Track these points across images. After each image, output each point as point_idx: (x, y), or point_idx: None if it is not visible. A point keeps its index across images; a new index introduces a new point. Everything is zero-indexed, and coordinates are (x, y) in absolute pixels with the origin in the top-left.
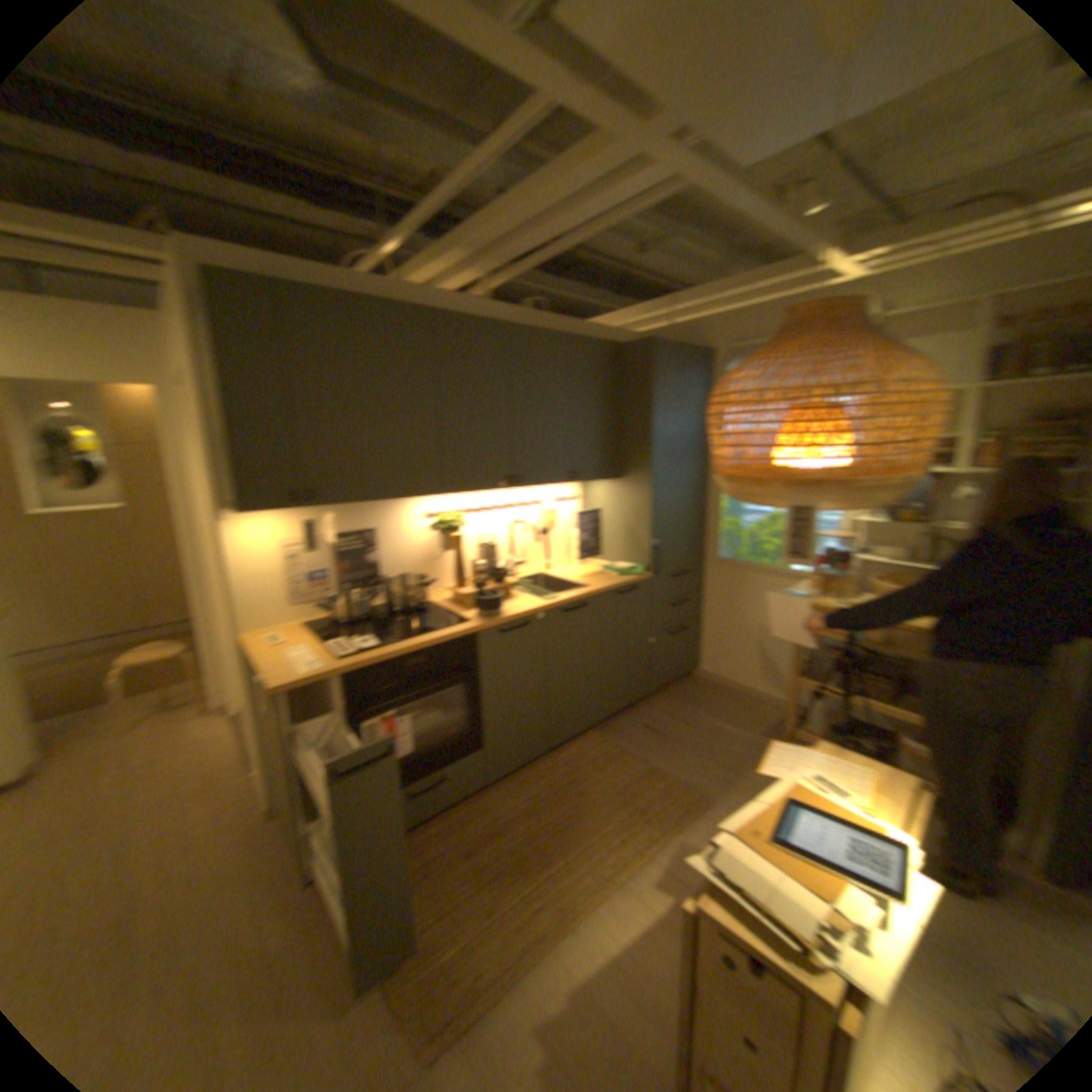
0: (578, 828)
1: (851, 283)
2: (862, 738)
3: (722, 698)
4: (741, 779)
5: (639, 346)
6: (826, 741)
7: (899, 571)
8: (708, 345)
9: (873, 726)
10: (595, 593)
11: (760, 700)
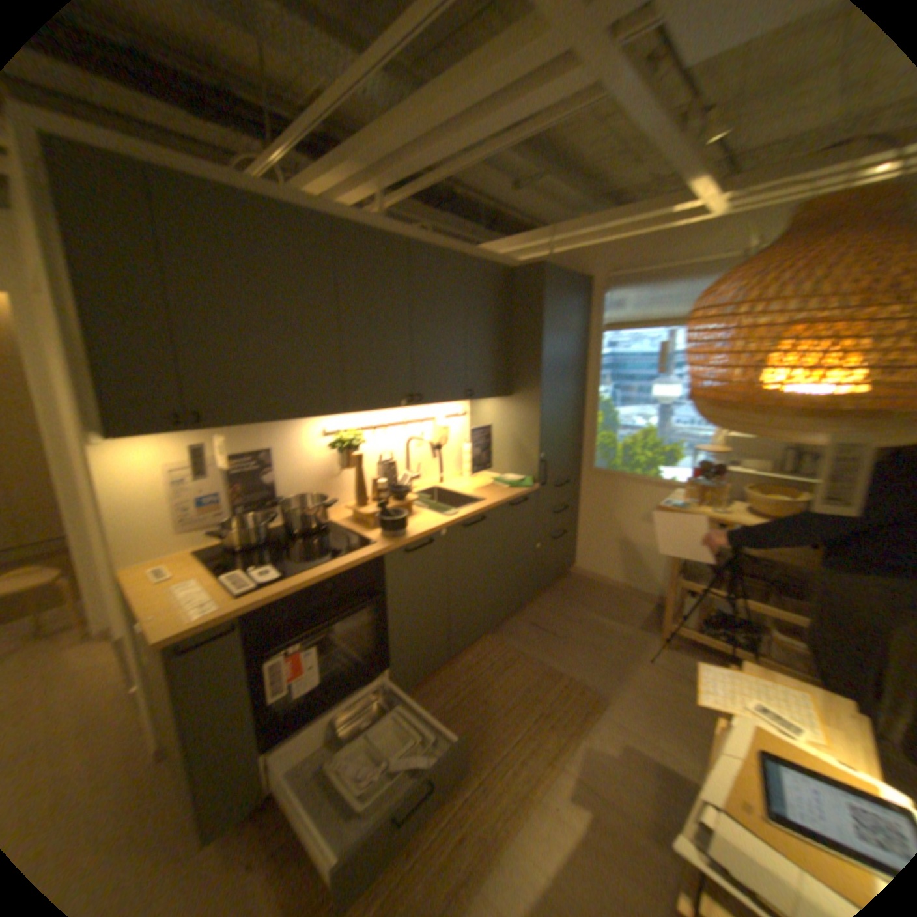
0: (490, 739)
1: (728, 217)
2: (733, 630)
3: (600, 593)
4: (631, 674)
5: (533, 269)
6: (702, 634)
7: (765, 480)
8: (590, 273)
9: (737, 617)
10: (494, 505)
11: (633, 593)
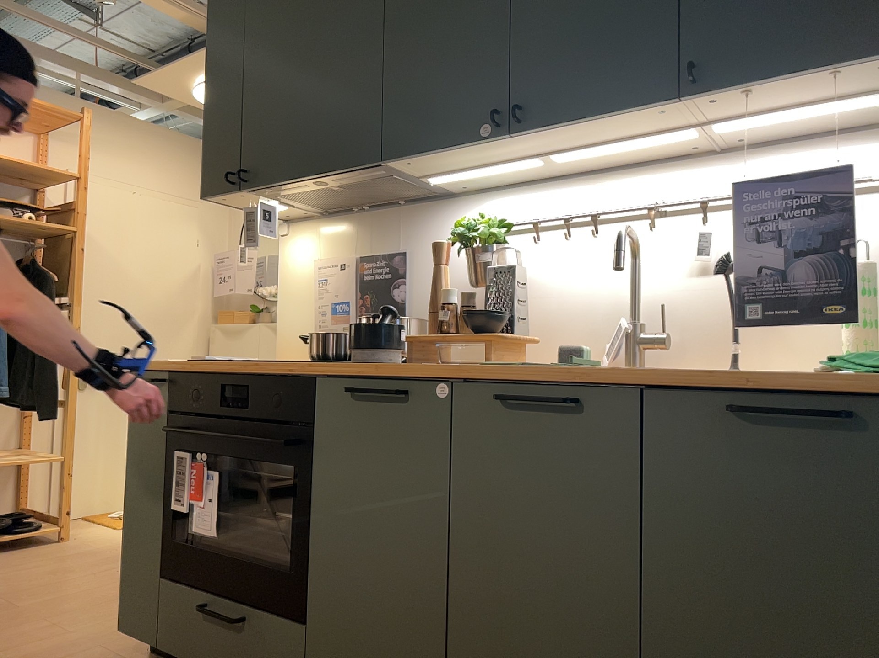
0: None
1: None
2: None
3: None
4: None
5: None
6: None
7: None
8: None
9: None
10: (628, 379)
11: None
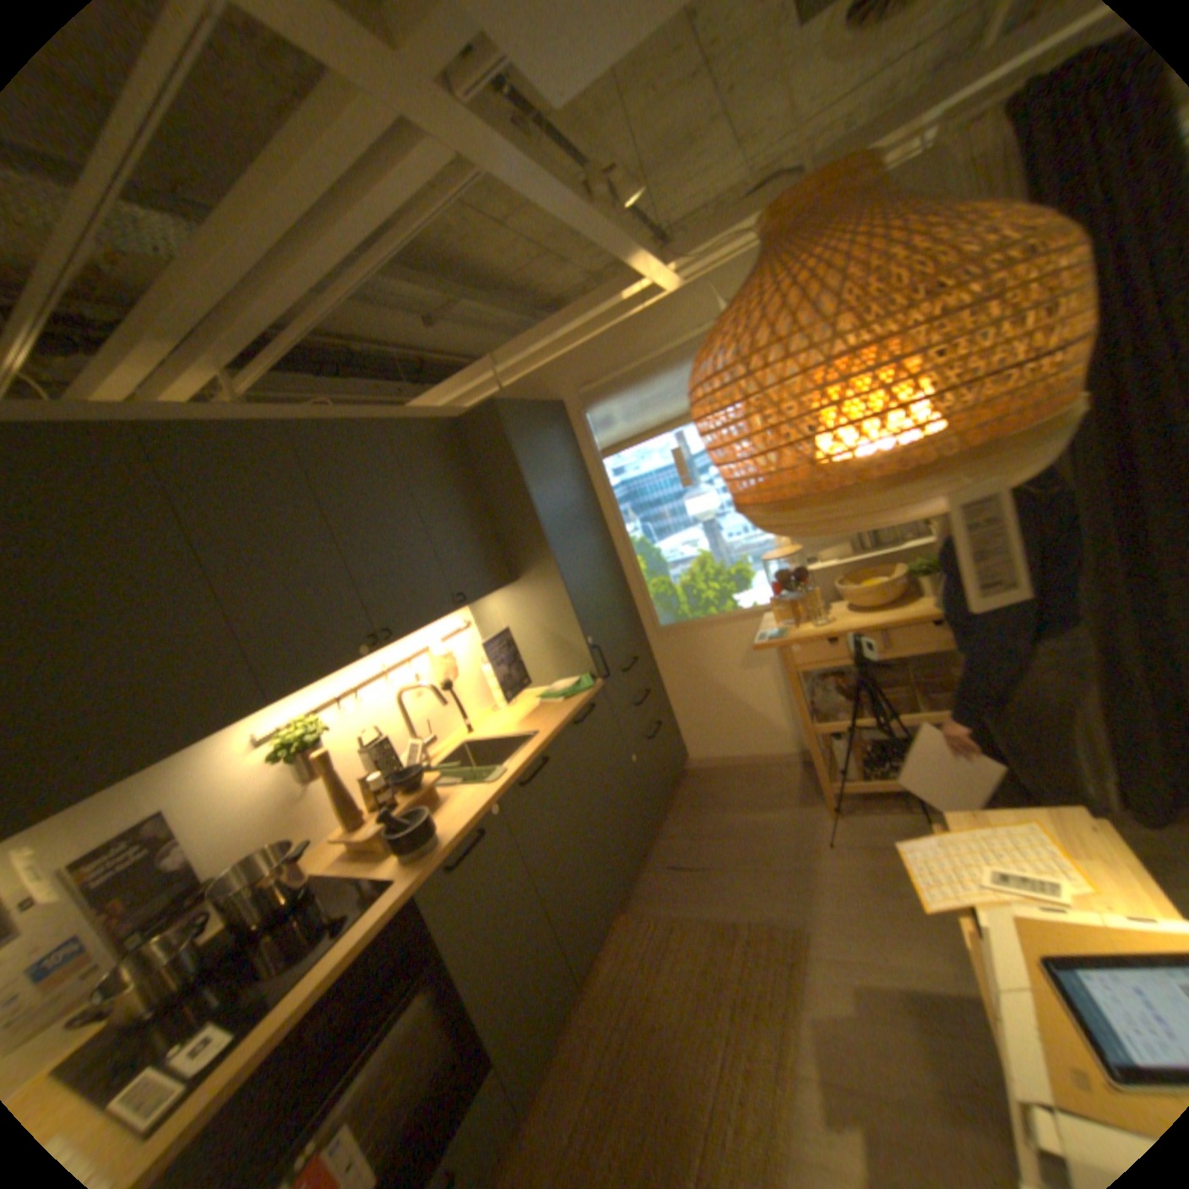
0: (680, 1090)
1: (683, 291)
2: (897, 758)
3: (732, 782)
4: (815, 877)
5: (483, 413)
6: (868, 780)
7: (850, 567)
8: (557, 397)
9: (893, 738)
10: (553, 736)
11: (769, 763)
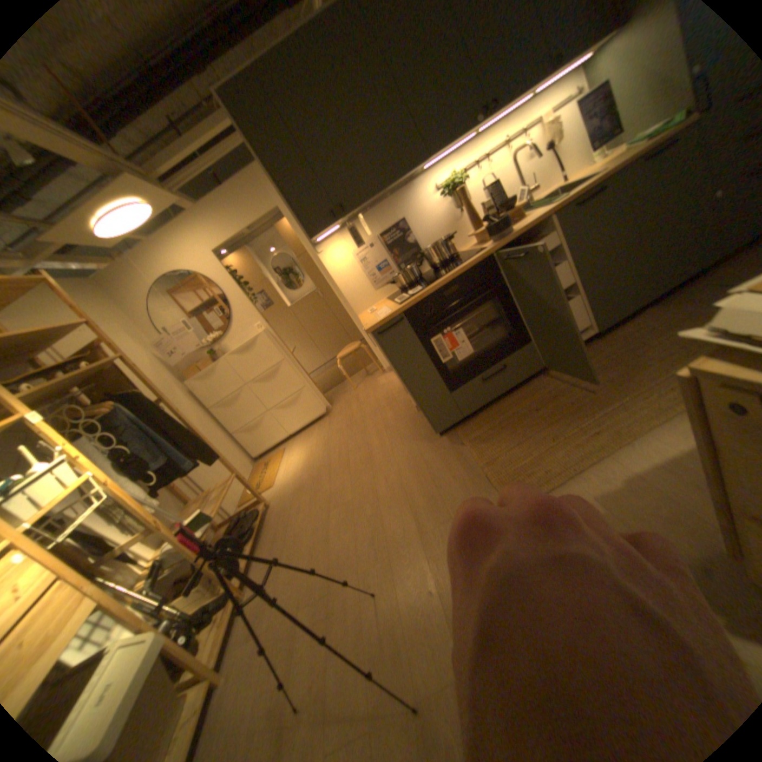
0: (637, 378)
1: None
2: None
3: None
4: None
5: None
6: None
7: None
8: None
9: None
10: (617, 168)
11: None
